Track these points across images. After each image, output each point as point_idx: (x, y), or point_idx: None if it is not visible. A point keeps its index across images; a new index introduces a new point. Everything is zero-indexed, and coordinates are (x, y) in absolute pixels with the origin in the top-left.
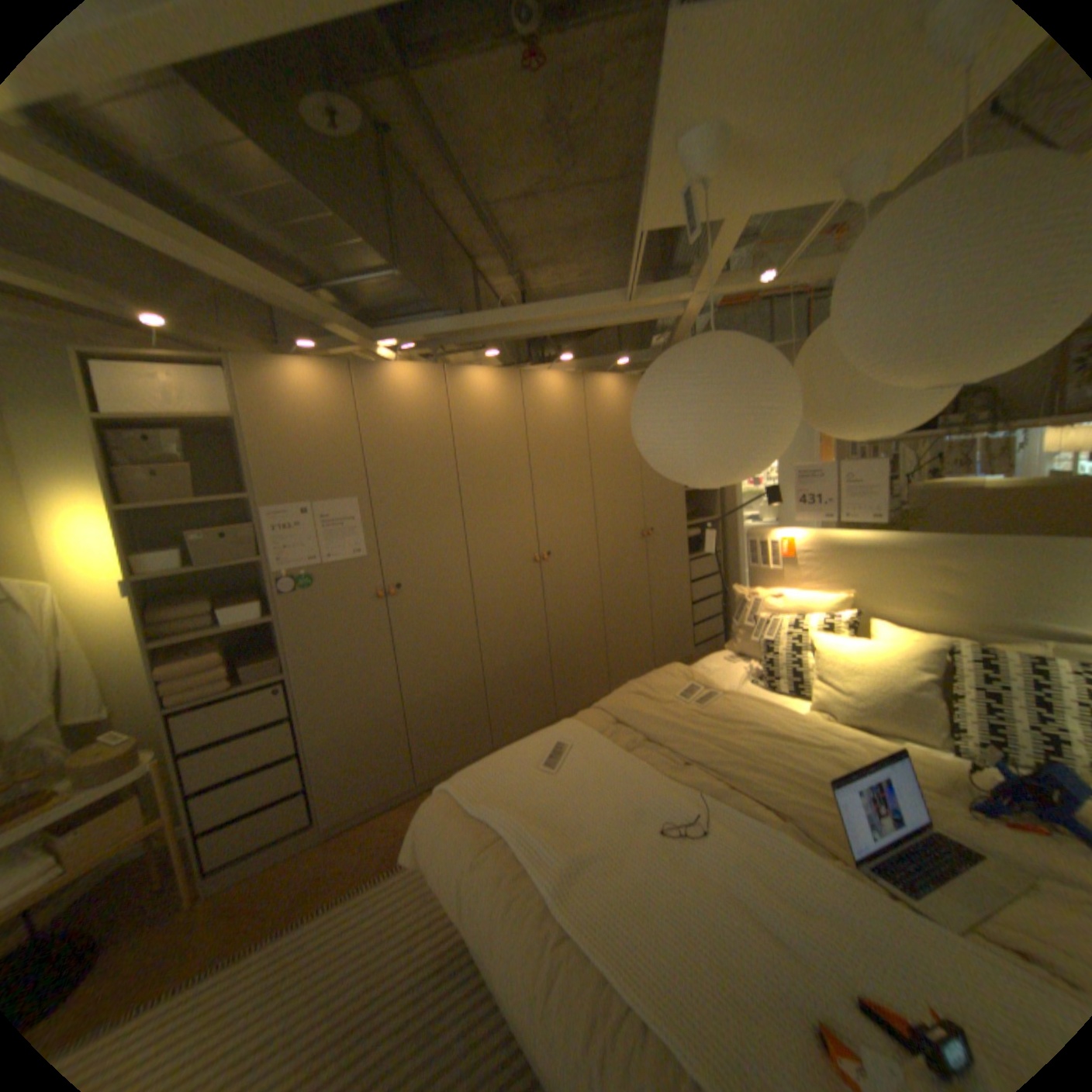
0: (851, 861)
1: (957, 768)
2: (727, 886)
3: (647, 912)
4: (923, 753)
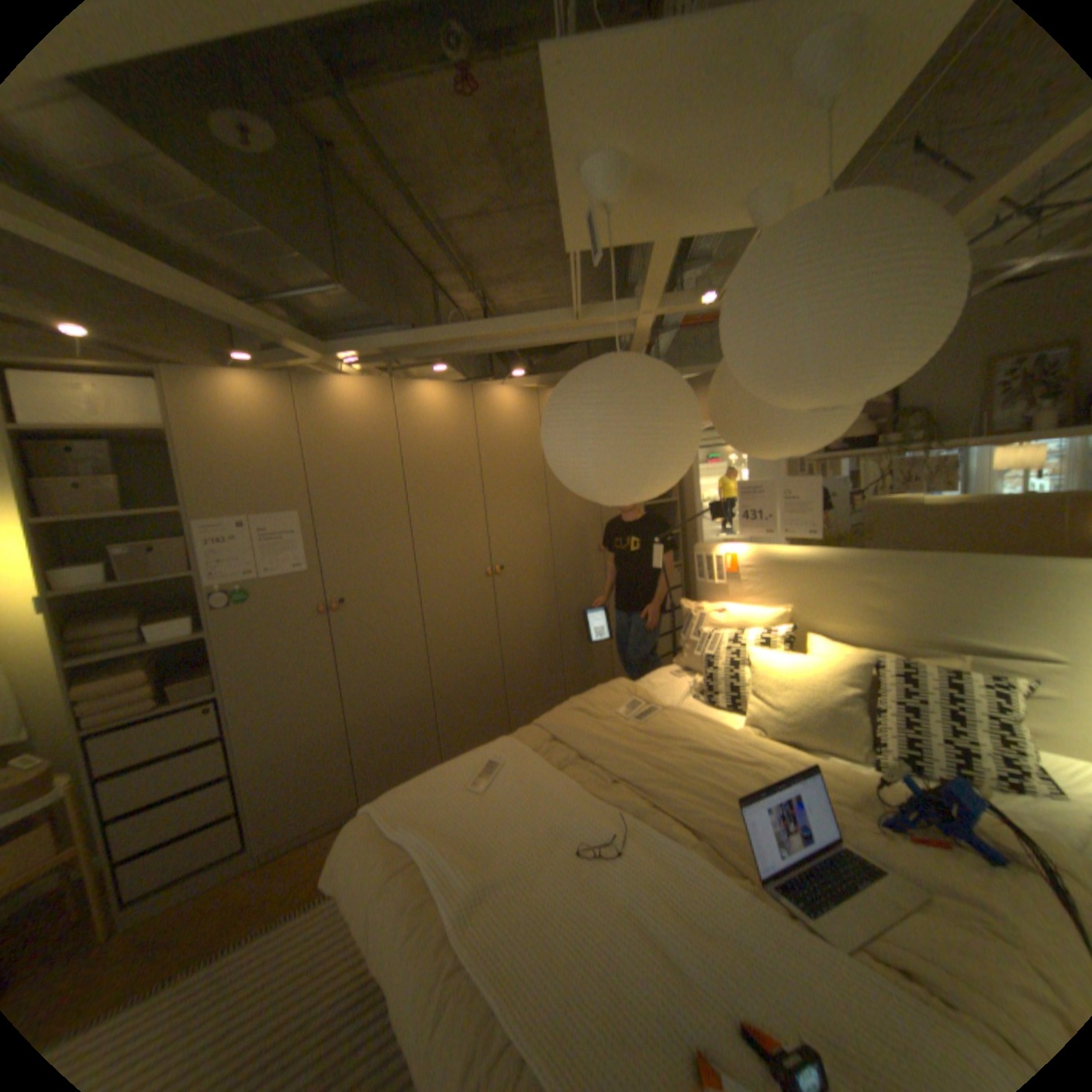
0: (756, 880)
1: (876, 783)
2: (631, 909)
3: (546, 939)
4: (844, 768)
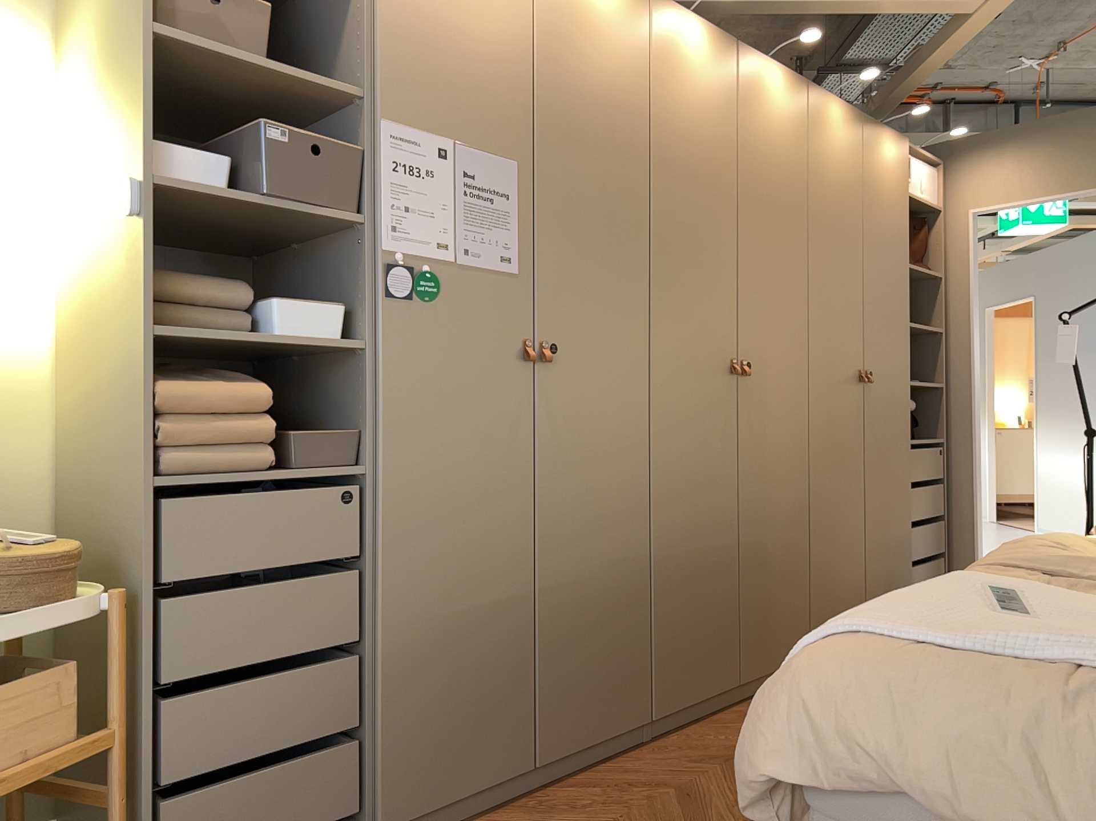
0: None
1: None
2: None
3: None
4: None
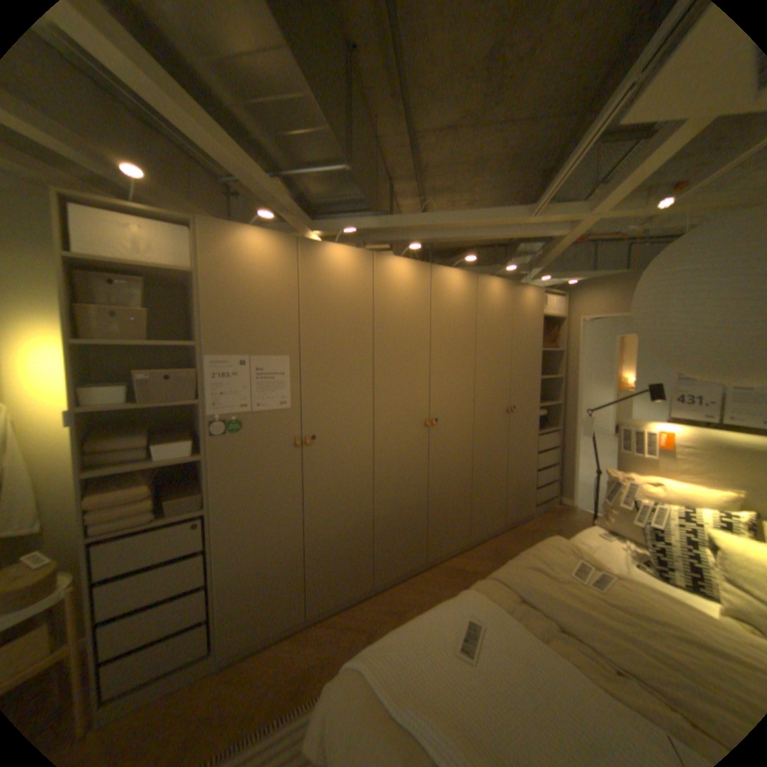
0: None
1: None
2: None
3: None
4: None
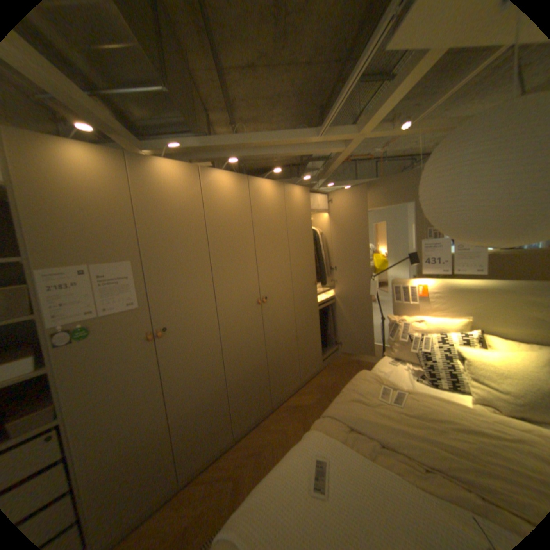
0: None
1: None
2: None
3: None
4: None
